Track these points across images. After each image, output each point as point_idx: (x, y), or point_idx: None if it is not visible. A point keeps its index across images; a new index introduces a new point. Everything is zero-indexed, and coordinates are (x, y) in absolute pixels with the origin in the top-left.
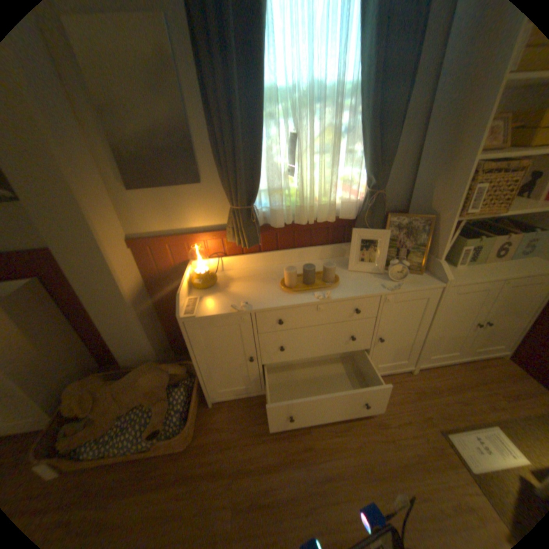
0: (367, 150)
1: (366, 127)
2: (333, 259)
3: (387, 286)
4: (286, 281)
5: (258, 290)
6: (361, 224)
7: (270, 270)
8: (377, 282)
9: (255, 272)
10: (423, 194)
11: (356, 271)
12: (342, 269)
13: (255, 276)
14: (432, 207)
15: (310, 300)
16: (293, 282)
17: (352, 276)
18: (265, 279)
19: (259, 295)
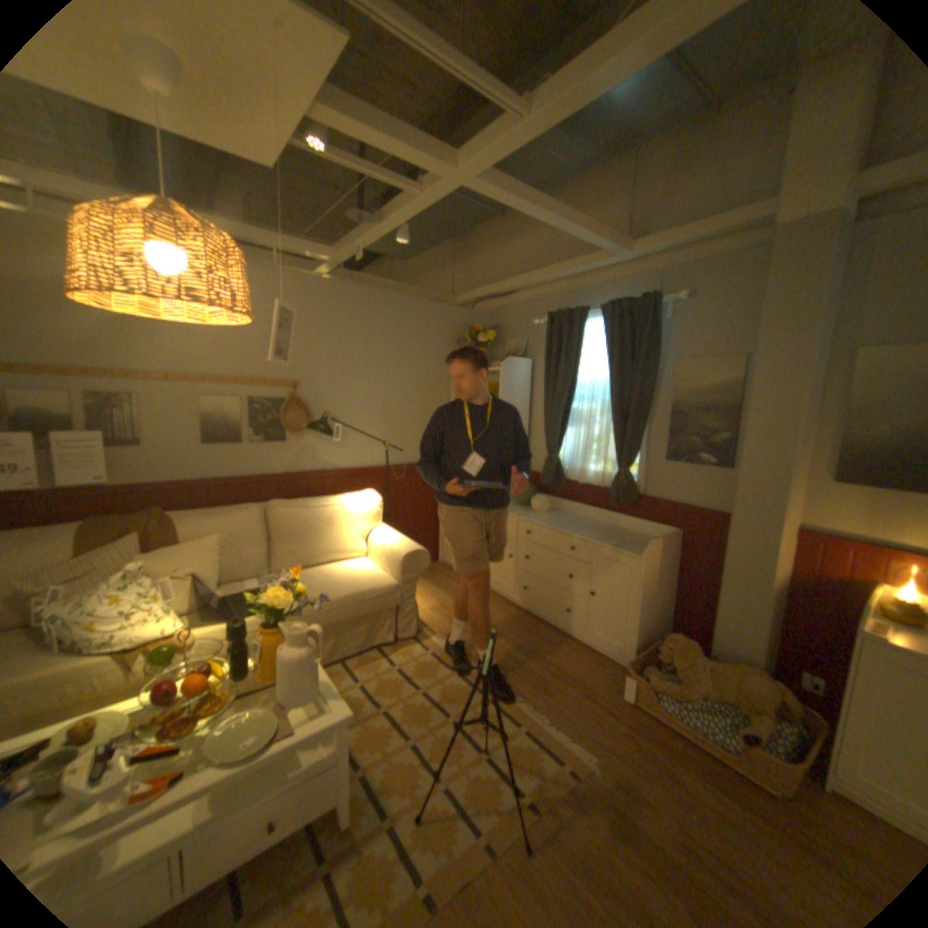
0: None
1: None
2: None
3: None
4: None
5: None
6: None
7: None
8: None
9: None
10: None
11: None
12: None
13: None
14: None
15: None
16: None
17: None
18: None
19: None
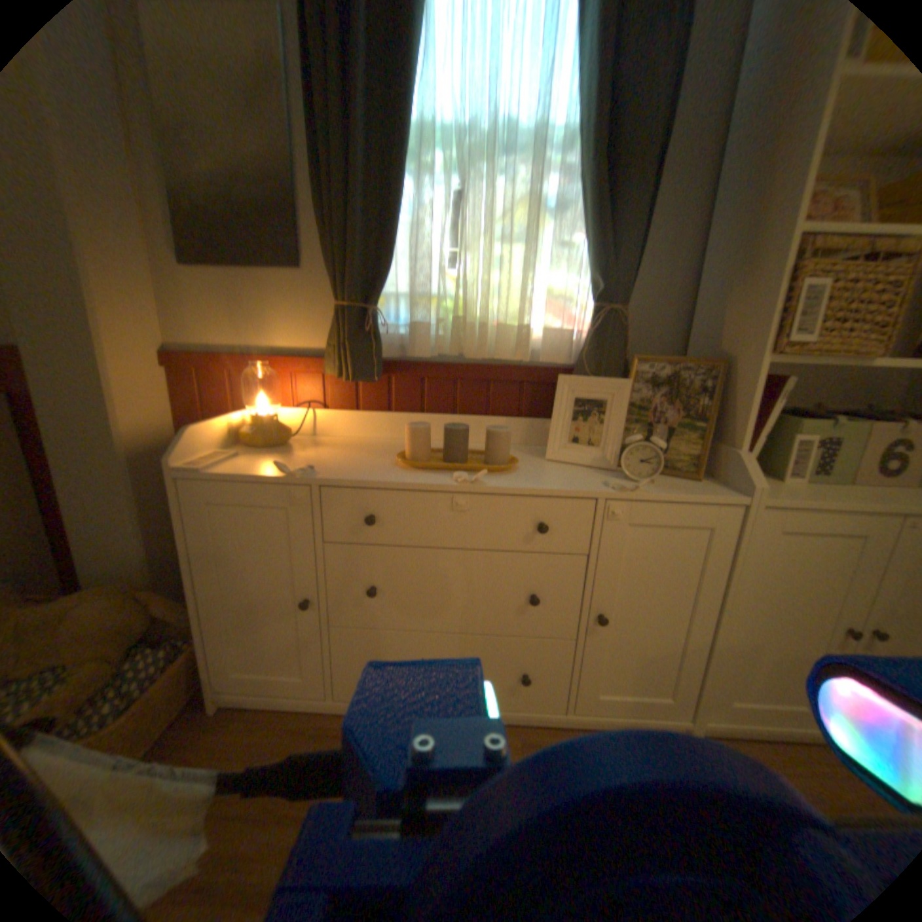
0: (591, 231)
1: (588, 189)
2: (528, 448)
3: (614, 482)
4: (411, 451)
5: (354, 461)
6: (581, 374)
7: (400, 445)
8: (598, 480)
9: (369, 444)
10: (707, 332)
11: (563, 463)
12: (535, 458)
13: (366, 448)
14: (724, 349)
15: (442, 484)
16: (422, 453)
17: (551, 467)
18: (379, 452)
19: (350, 466)
